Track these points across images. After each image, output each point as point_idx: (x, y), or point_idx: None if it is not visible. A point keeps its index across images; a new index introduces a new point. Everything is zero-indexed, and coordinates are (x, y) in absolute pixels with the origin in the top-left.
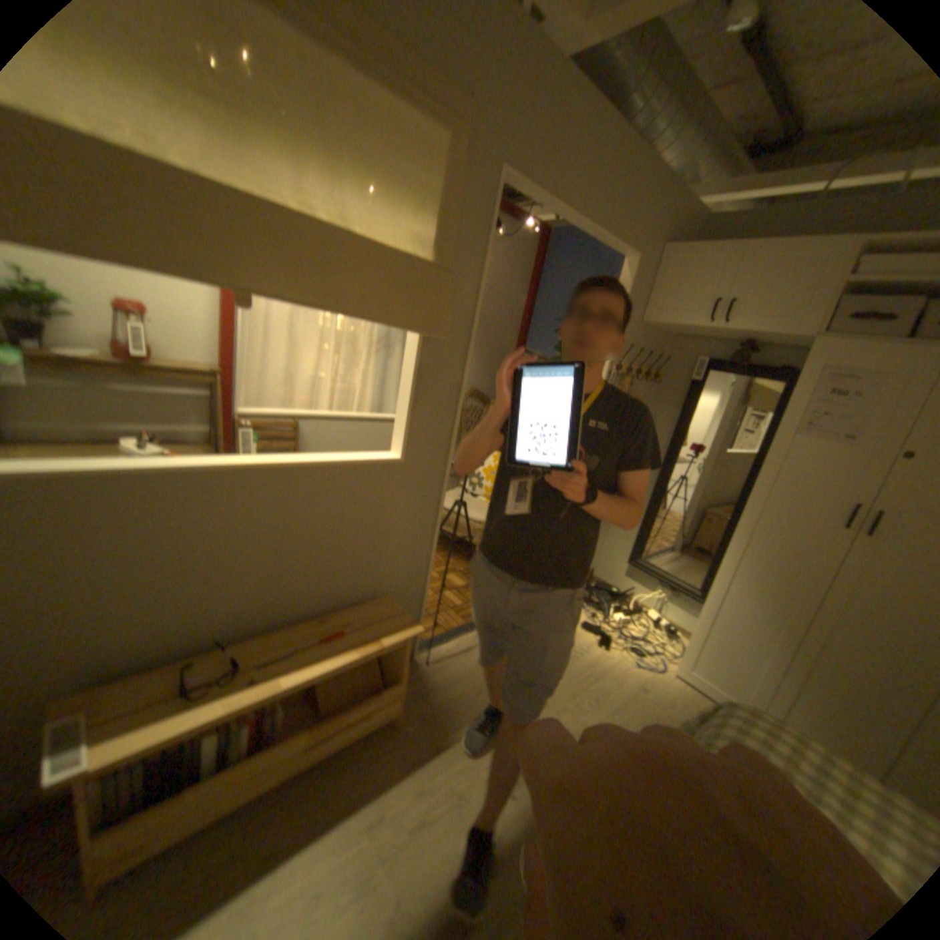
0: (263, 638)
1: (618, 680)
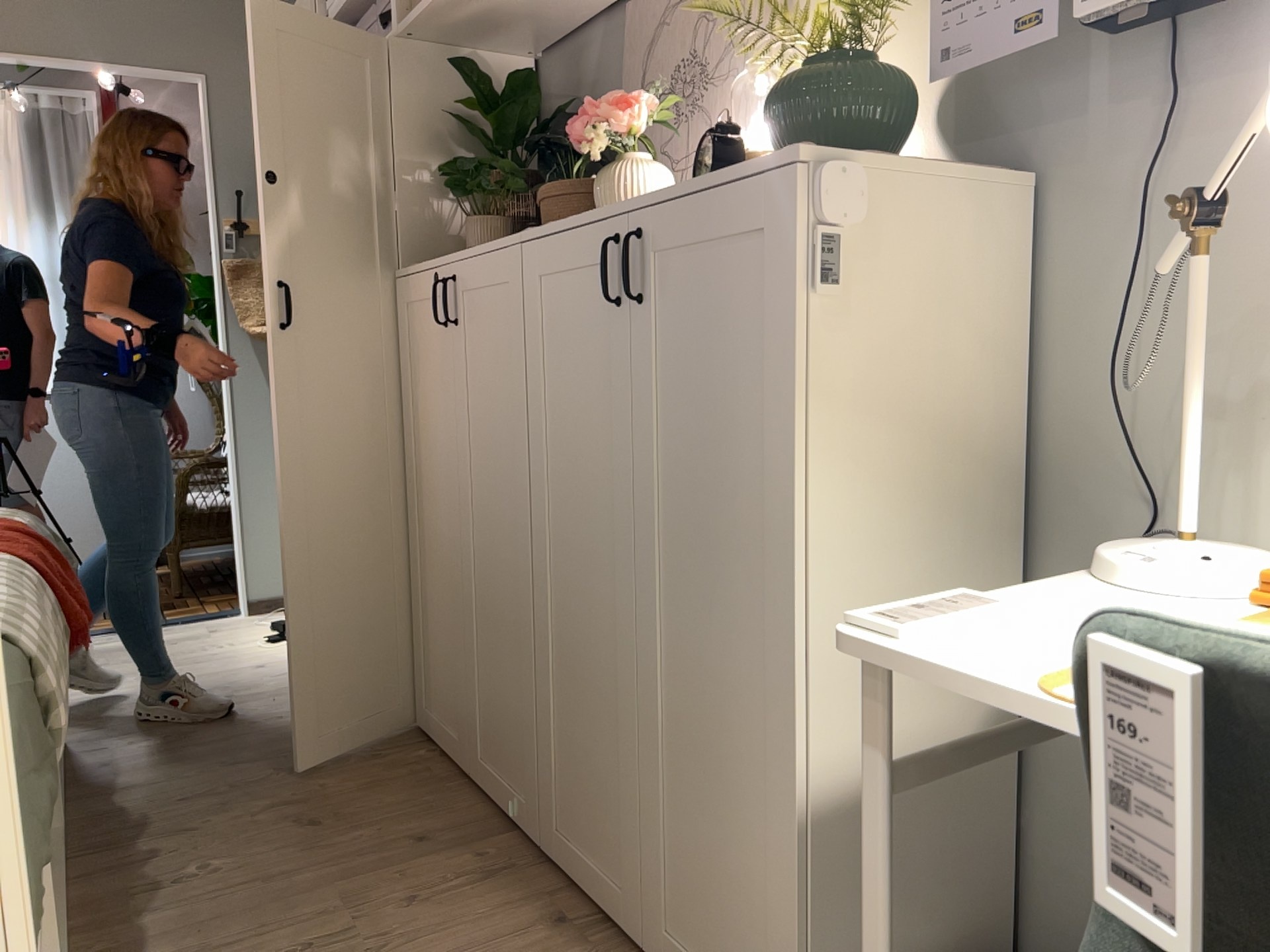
0: None
1: (231, 662)
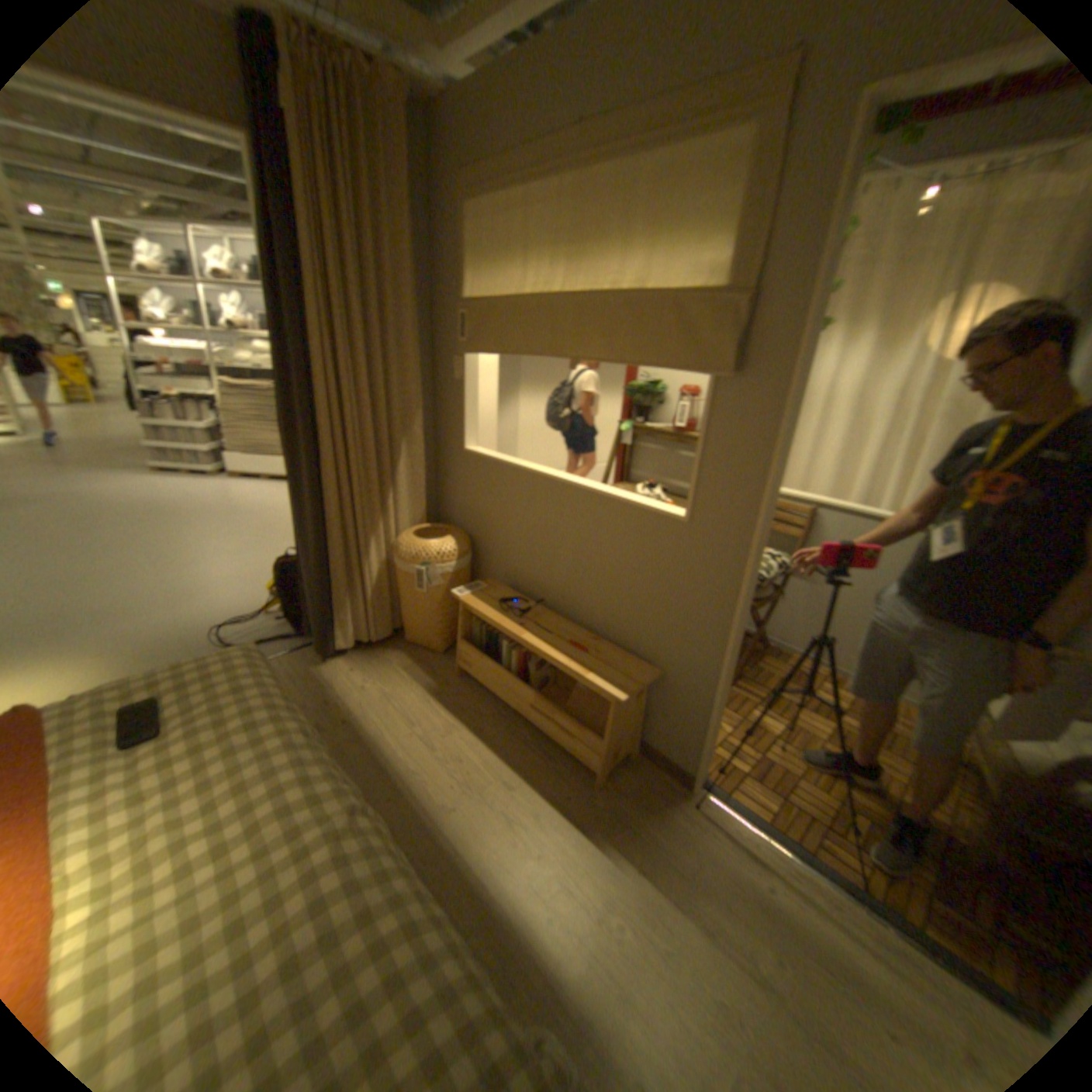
0: (562, 621)
1: None
